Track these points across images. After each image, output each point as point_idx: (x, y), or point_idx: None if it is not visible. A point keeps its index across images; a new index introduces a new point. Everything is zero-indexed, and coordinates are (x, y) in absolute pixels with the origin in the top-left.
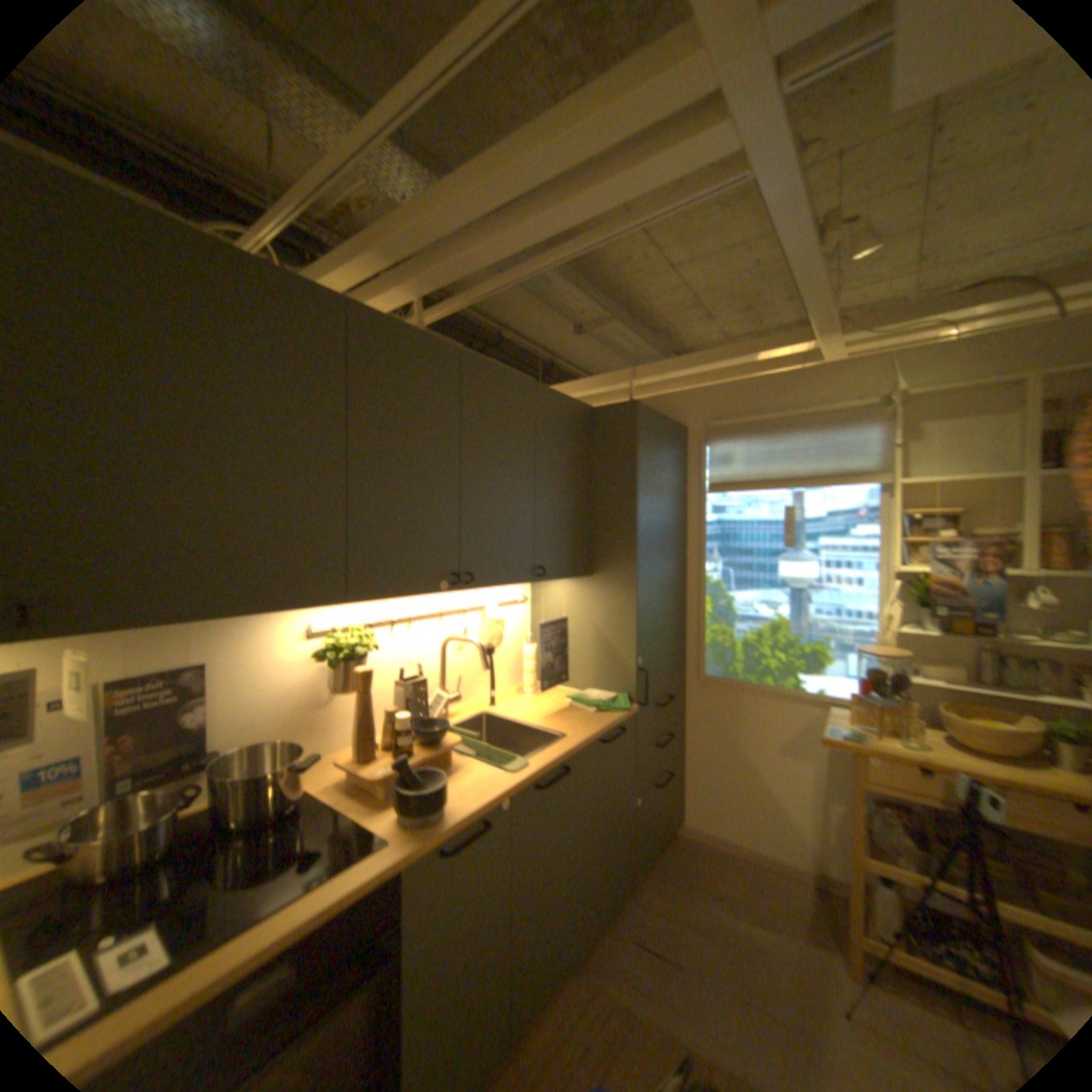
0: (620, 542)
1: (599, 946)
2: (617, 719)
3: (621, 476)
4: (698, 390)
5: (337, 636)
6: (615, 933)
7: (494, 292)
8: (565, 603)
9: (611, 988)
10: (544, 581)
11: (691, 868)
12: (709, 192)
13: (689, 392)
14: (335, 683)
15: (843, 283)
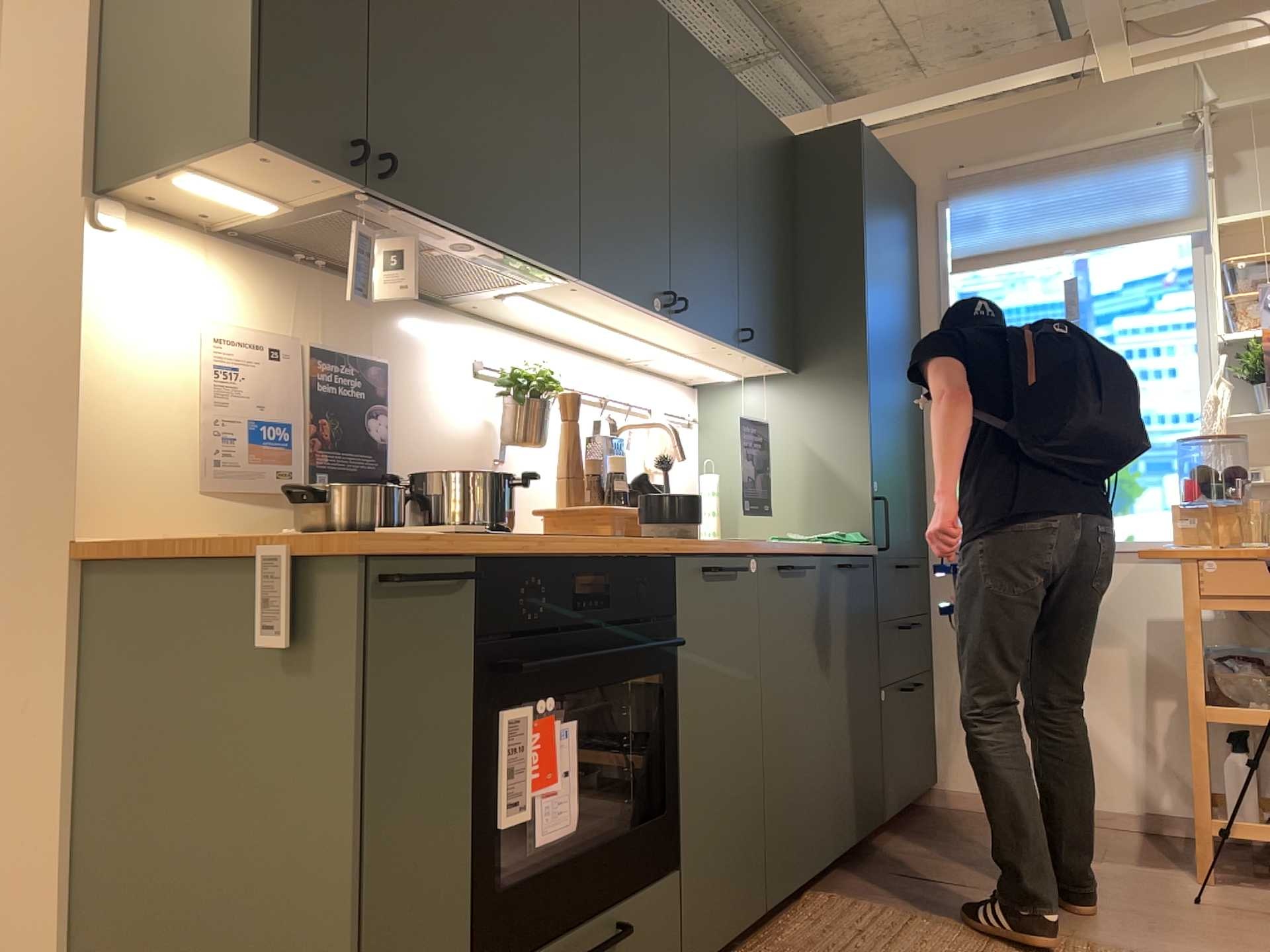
0: (843, 317)
1: (845, 877)
2: (855, 550)
3: (840, 226)
4: (929, 132)
5: (516, 368)
6: (864, 868)
7: None
8: (758, 418)
9: (875, 900)
10: (748, 354)
11: (958, 825)
12: None
13: (915, 135)
14: (514, 429)
15: None
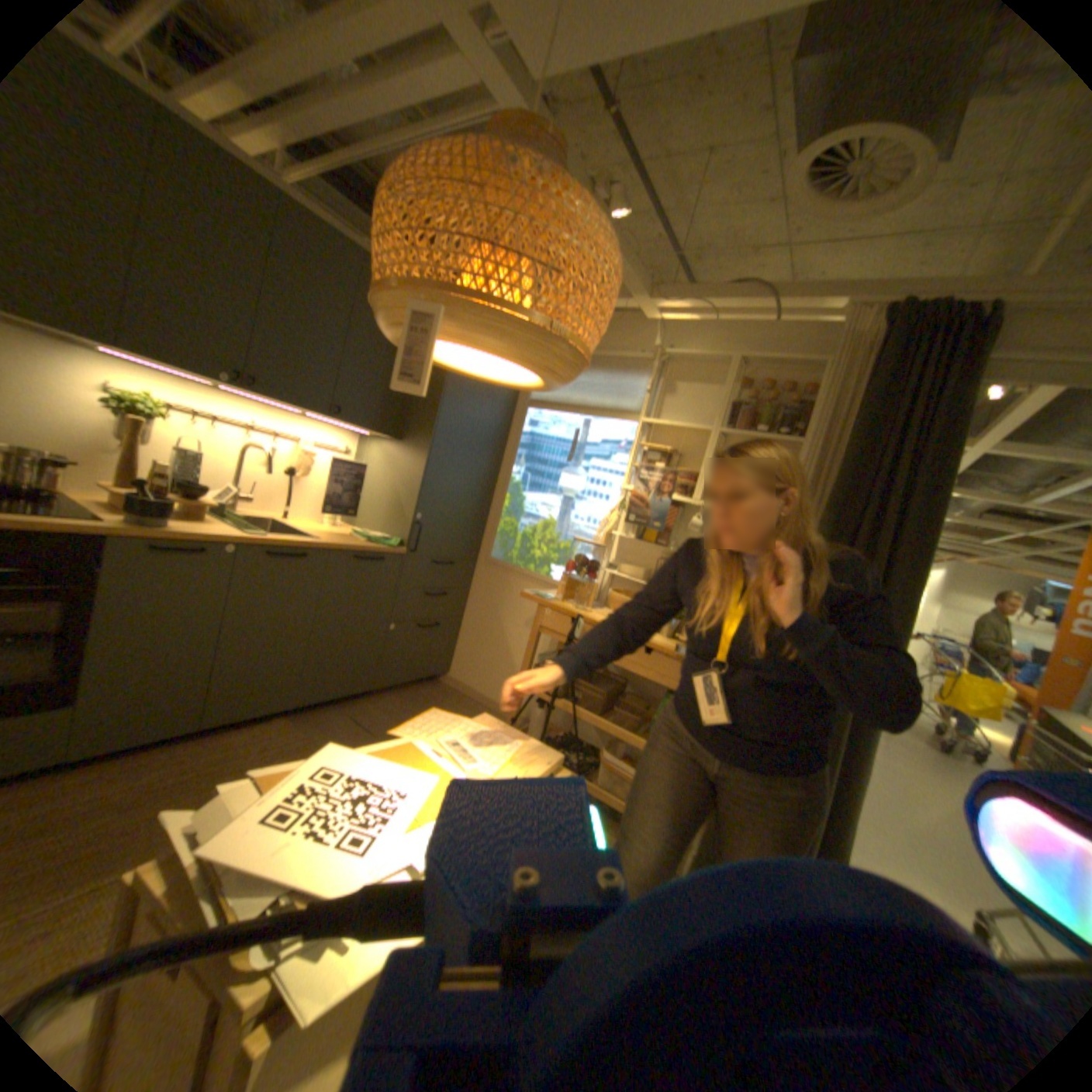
0: (425, 414)
1: (322, 712)
2: (379, 547)
3: None
4: None
5: (126, 394)
6: (341, 710)
7: (344, 158)
8: (377, 459)
9: (313, 730)
10: (343, 421)
11: (435, 696)
12: (476, 112)
13: None
14: (117, 430)
15: (638, 244)
